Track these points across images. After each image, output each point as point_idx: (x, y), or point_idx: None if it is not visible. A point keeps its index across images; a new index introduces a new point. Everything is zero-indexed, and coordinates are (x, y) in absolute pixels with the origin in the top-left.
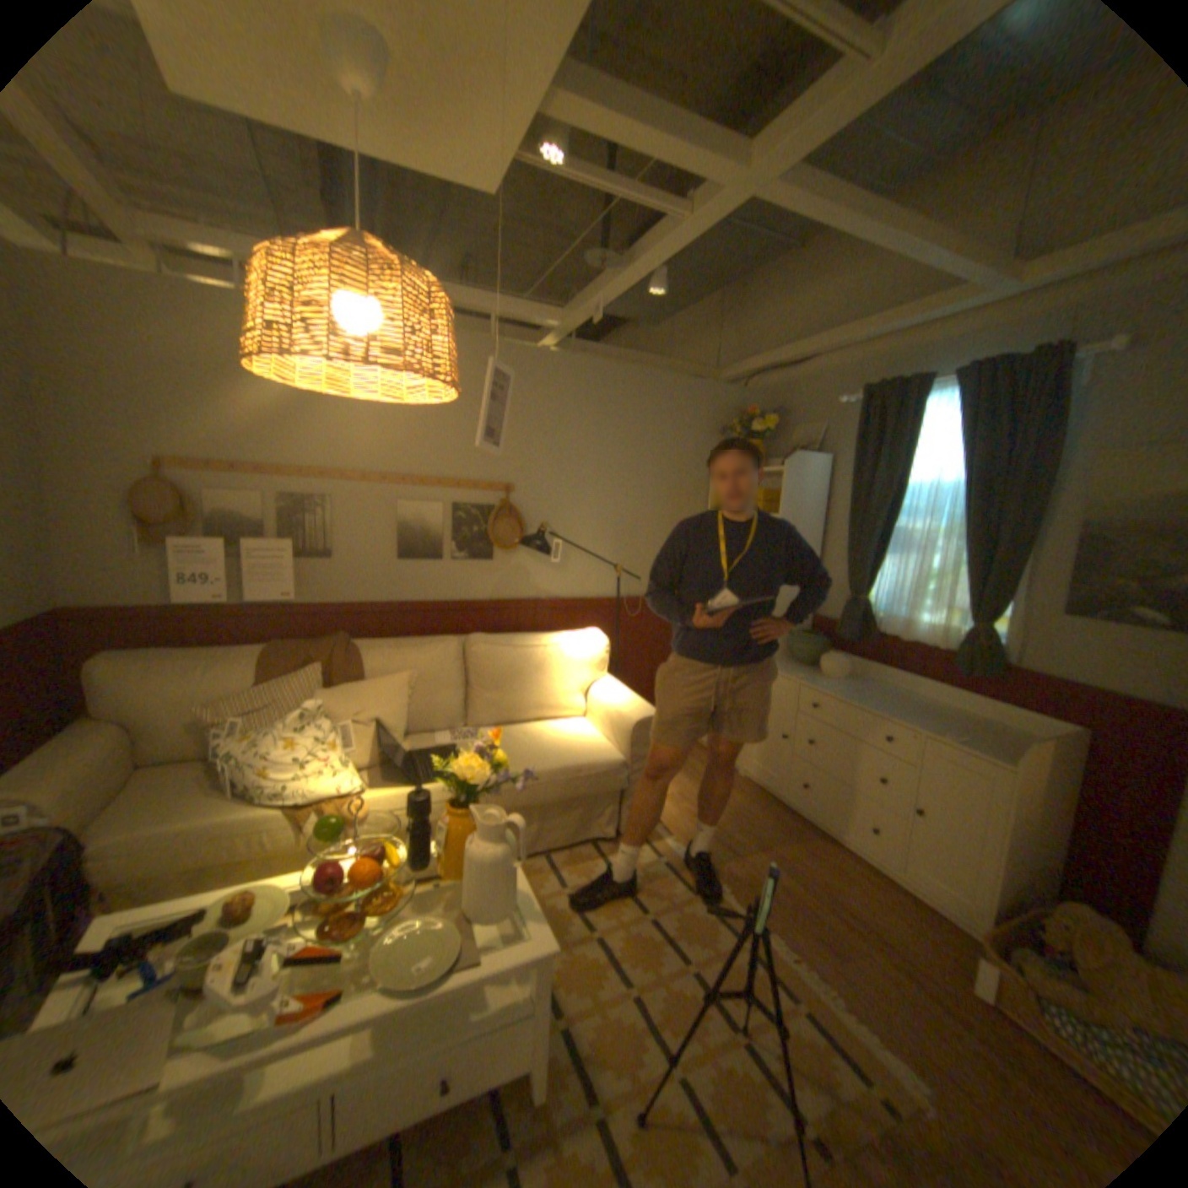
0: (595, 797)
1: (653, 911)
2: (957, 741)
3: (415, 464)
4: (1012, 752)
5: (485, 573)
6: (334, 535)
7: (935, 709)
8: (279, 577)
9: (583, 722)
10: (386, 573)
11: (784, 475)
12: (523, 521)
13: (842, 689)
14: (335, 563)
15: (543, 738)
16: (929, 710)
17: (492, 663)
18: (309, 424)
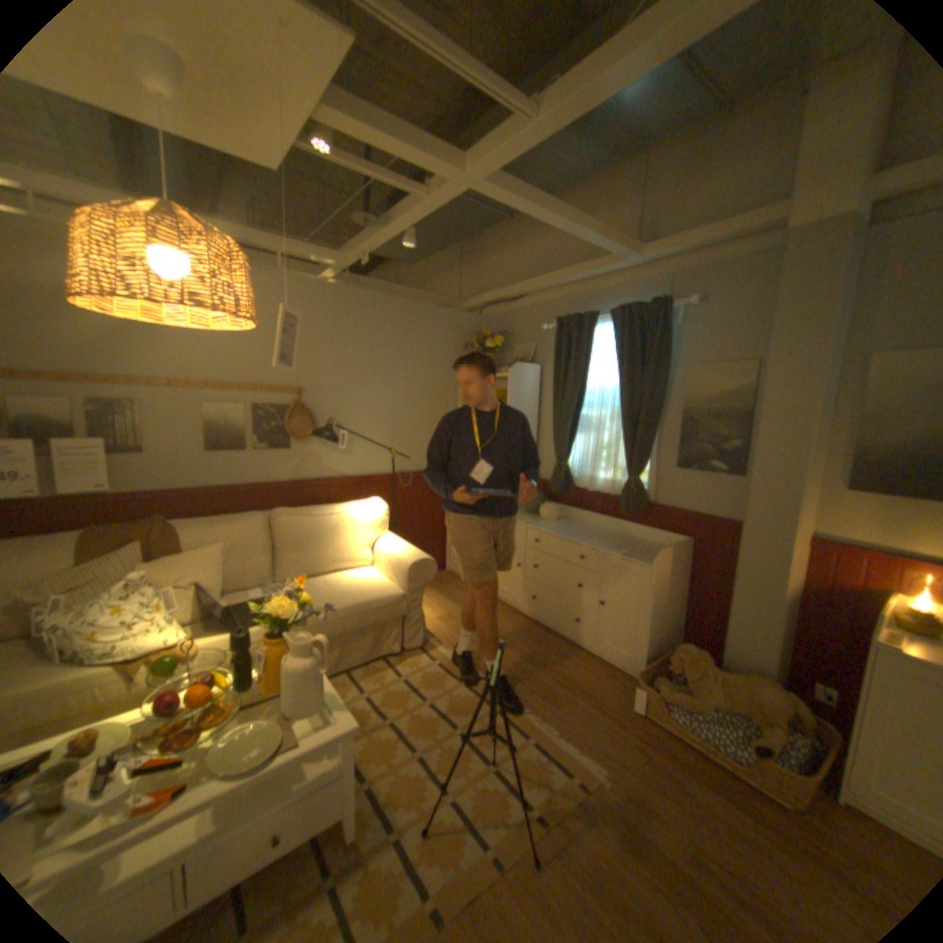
0: (382, 624)
1: (429, 698)
2: (619, 554)
3: (216, 372)
4: (651, 557)
5: (284, 459)
6: (144, 433)
7: (609, 535)
8: (91, 471)
9: (371, 569)
10: (195, 463)
11: (509, 380)
12: (313, 417)
13: (552, 528)
14: (146, 457)
15: (339, 584)
16: (605, 536)
17: (294, 531)
18: (113, 338)
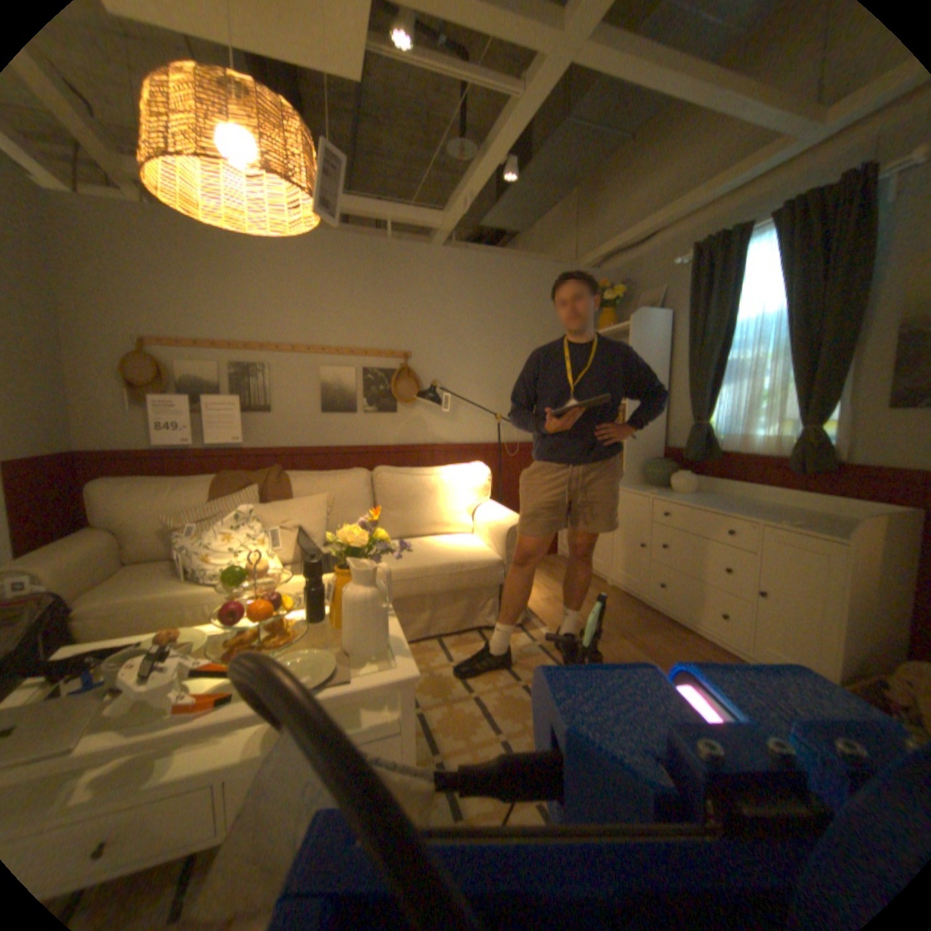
0: (477, 590)
1: (524, 678)
2: (793, 525)
3: (333, 336)
4: (847, 531)
5: (392, 422)
6: (273, 393)
7: (775, 508)
8: (230, 422)
9: (471, 535)
10: (314, 422)
11: (634, 333)
12: (420, 380)
13: (690, 499)
14: (274, 415)
15: (435, 544)
16: (769, 509)
17: (394, 486)
18: (252, 307)
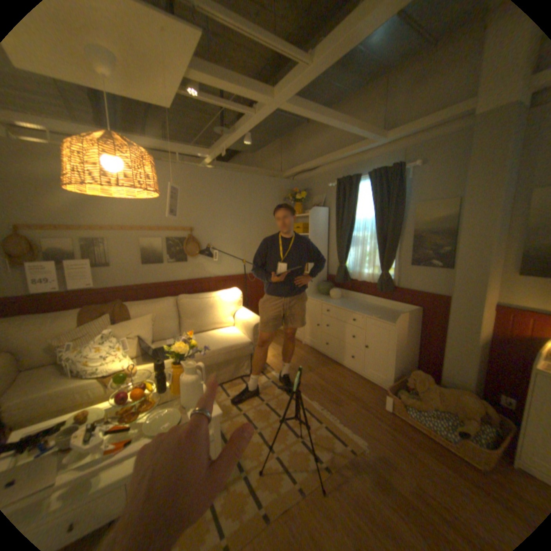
0: (239, 358)
1: (266, 400)
2: (376, 317)
3: (146, 221)
4: (395, 319)
5: (184, 267)
6: (110, 256)
7: (371, 306)
8: (84, 277)
9: (233, 328)
10: (137, 271)
11: (310, 217)
12: (199, 243)
13: (337, 303)
14: (111, 269)
15: (215, 336)
16: (369, 307)
17: (190, 307)
18: (92, 206)
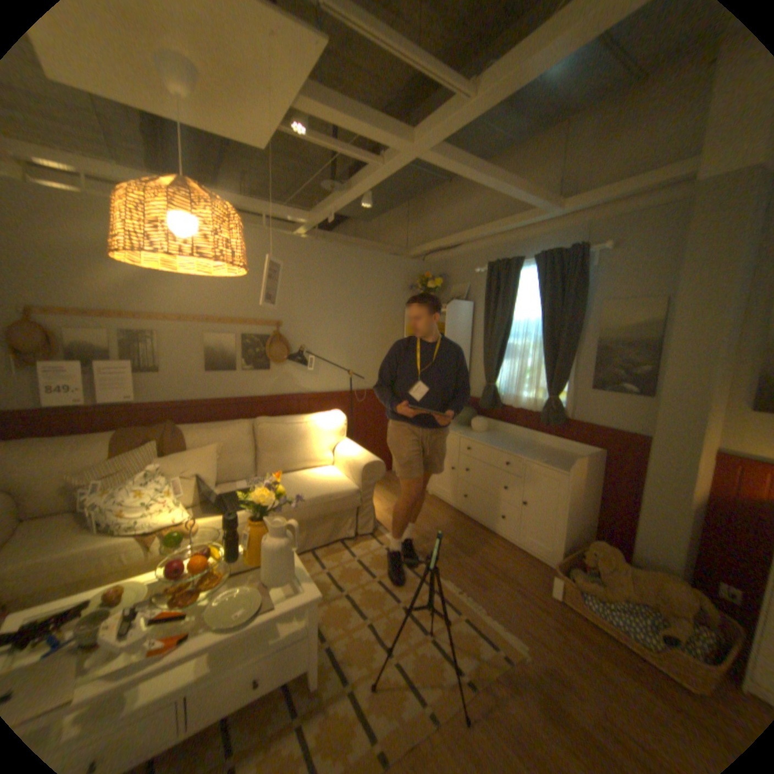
0: (341, 513)
1: (378, 576)
2: (541, 461)
3: (215, 309)
4: (568, 465)
5: (265, 378)
6: (160, 356)
7: (532, 445)
8: (122, 385)
9: (332, 468)
10: (198, 380)
11: (447, 314)
12: (289, 344)
13: (482, 438)
14: (162, 375)
15: (307, 479)
16: (528, 446)
17: (272, 435)
18: (140, 283)
